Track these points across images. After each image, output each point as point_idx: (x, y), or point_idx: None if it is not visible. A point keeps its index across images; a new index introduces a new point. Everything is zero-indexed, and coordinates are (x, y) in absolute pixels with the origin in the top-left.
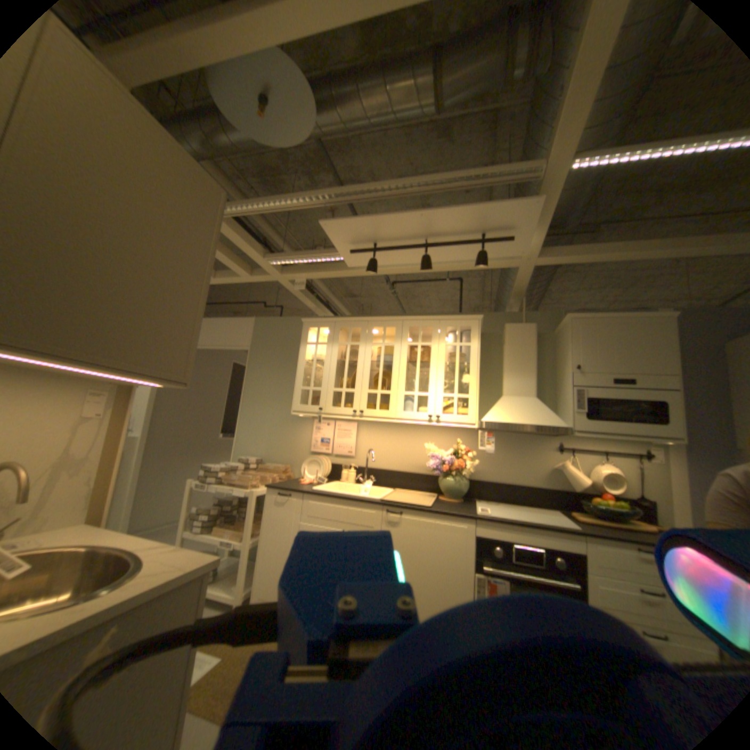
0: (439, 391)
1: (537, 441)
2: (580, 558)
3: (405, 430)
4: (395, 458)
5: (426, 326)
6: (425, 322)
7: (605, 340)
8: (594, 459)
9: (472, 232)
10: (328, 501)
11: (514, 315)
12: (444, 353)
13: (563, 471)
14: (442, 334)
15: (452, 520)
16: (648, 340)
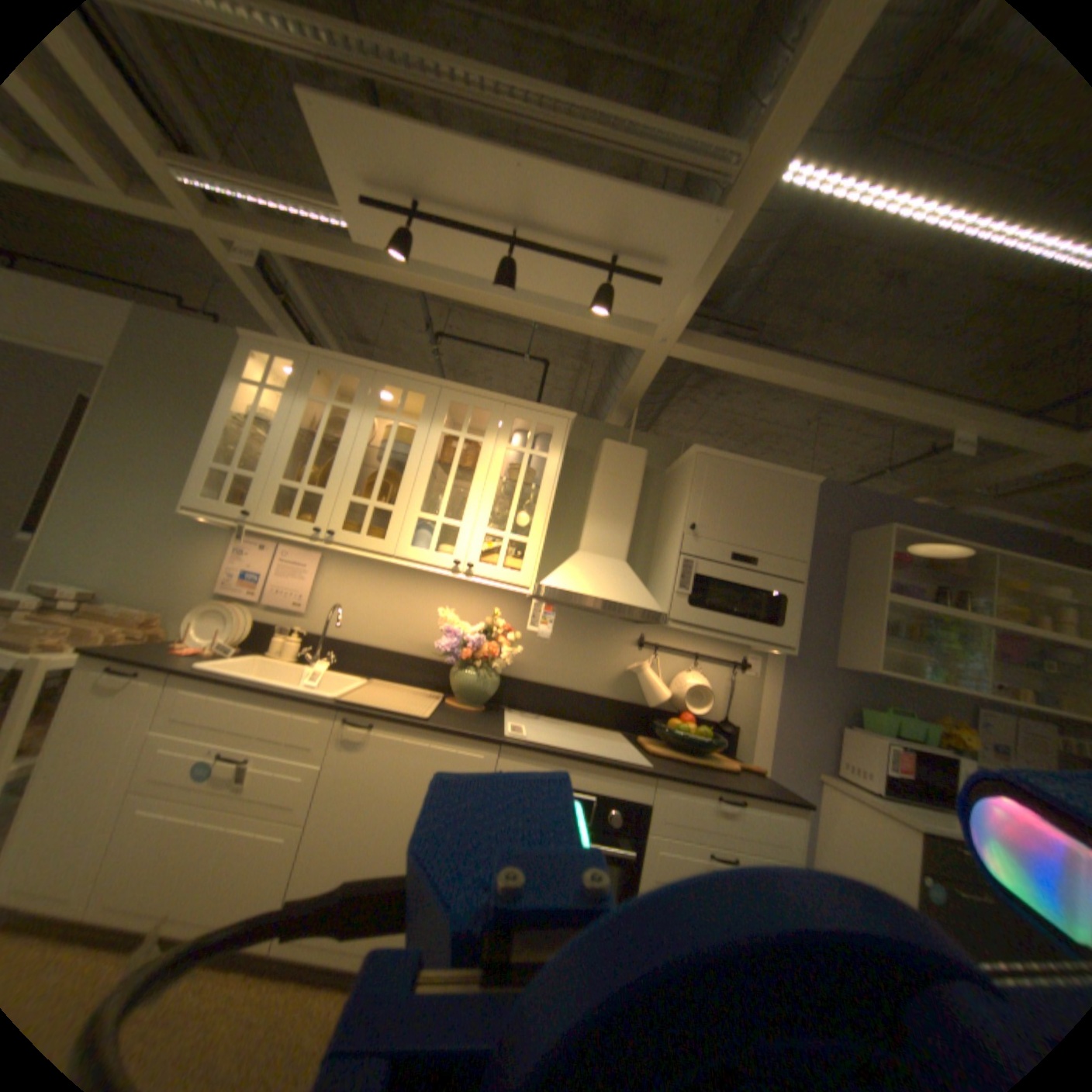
0: (482, 525)
1: (611, 628)
2: (643, 811)
3: (409, 582)
4: (382, 628)
5: (481, 411)
6: (480, 403)
7: (732, 497)
8: (679, 663)
9: (598, 248)
10: (225, 696)
11: (616, 433)
12: (502, 462)
13: (636, 676)
14: (505, 430)
15: (460, 745)
16: (782, 509)
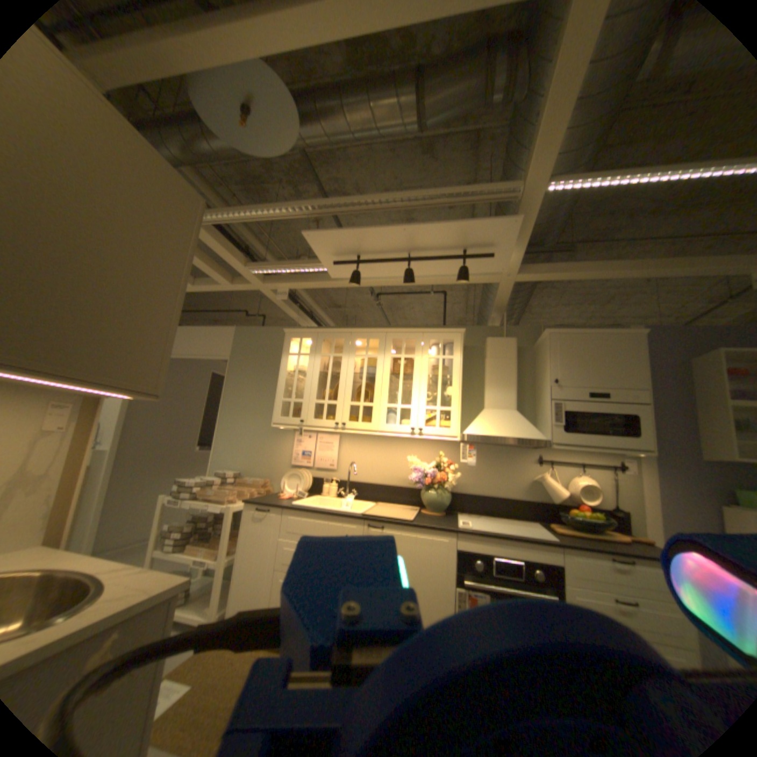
0: (422, 404)
1: (517, 453)
2: (558, 570)
3: (388, 443)
4: (377, 471)
5: (410, 338)
6: (408, 335)
7: (581, 355)
8: (572, 471)
9: (454, 248)
10: (308, 516)
11: (495, 329)
12: (427, 365)
13: (542, 483)
14: (425, 347)
15: (433, 533)
16: (621, 356)
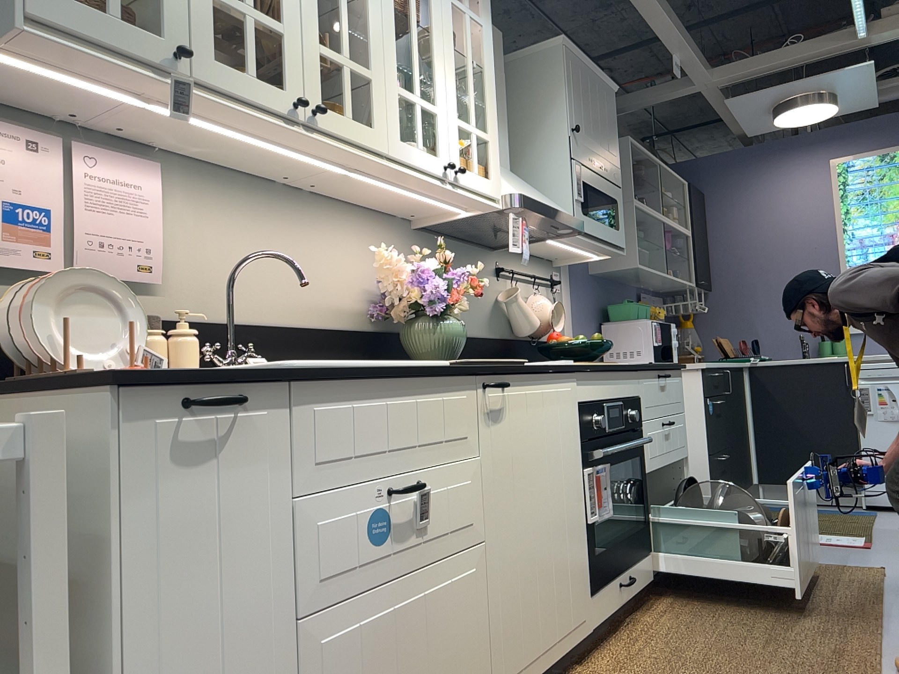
0: (454, 111)
1: (479, 256)
2: (638, 401)
3: (293, 211)
4: (277, 291)
5: None
6: None
7: (587, 100)
8: (523, 287)
9: None
10: (368, 391)
11: None
12: (453, 21)
13: (503, 308)
14: None
15: (558, 380)
16: (607, 116)
